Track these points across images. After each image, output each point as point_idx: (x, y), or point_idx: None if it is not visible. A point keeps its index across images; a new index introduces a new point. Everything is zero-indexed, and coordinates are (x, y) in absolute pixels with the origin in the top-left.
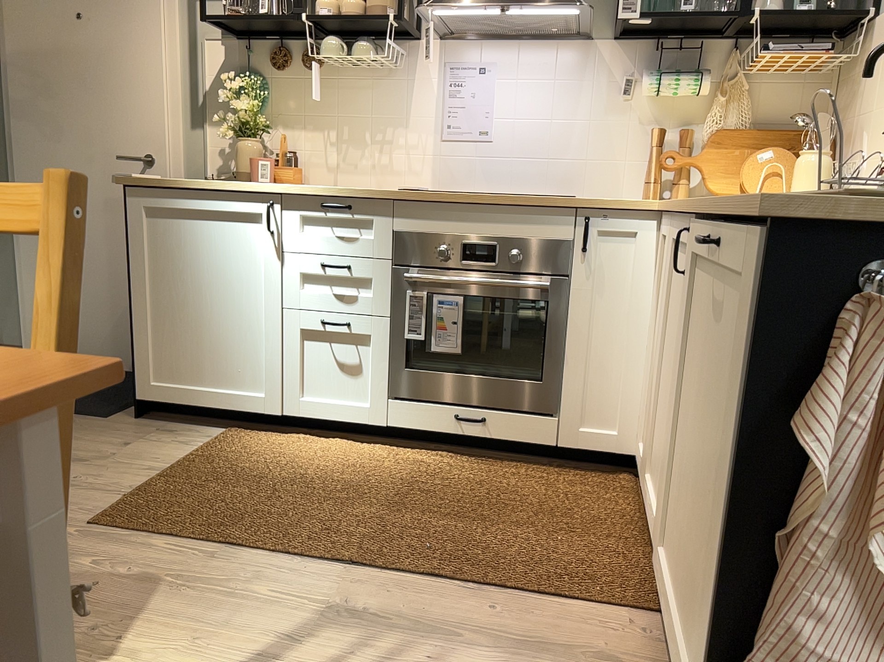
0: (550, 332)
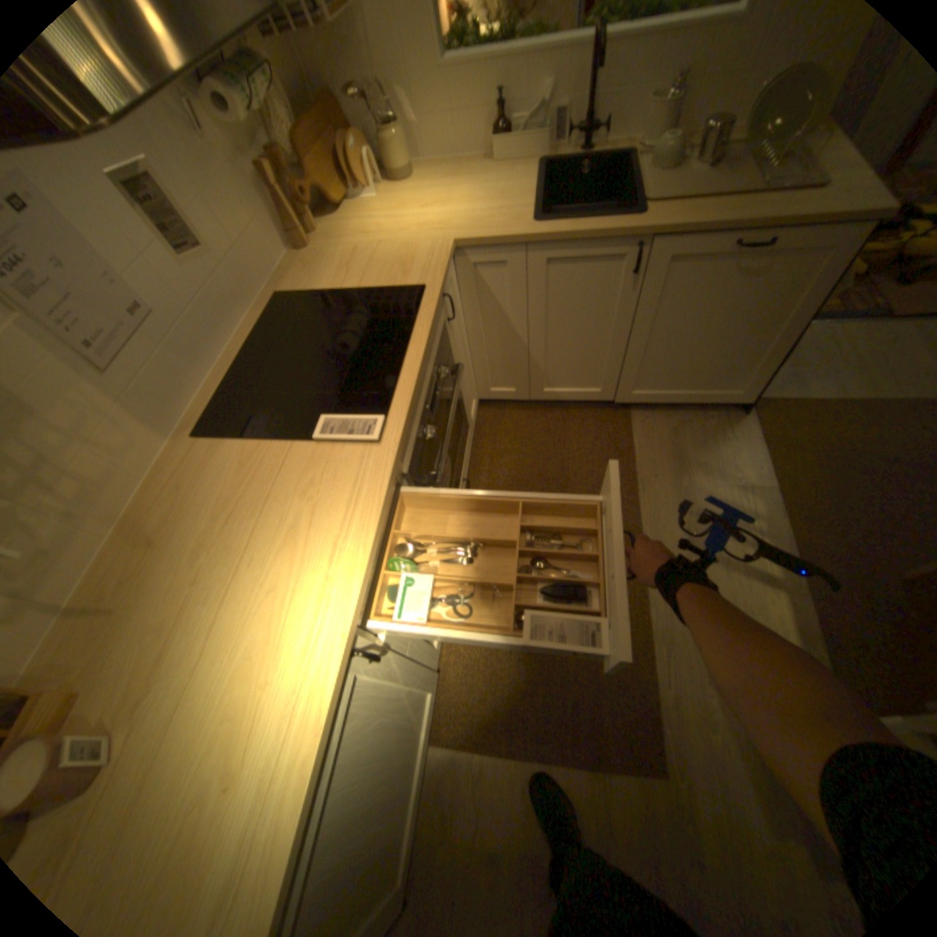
0: (455, 392)
